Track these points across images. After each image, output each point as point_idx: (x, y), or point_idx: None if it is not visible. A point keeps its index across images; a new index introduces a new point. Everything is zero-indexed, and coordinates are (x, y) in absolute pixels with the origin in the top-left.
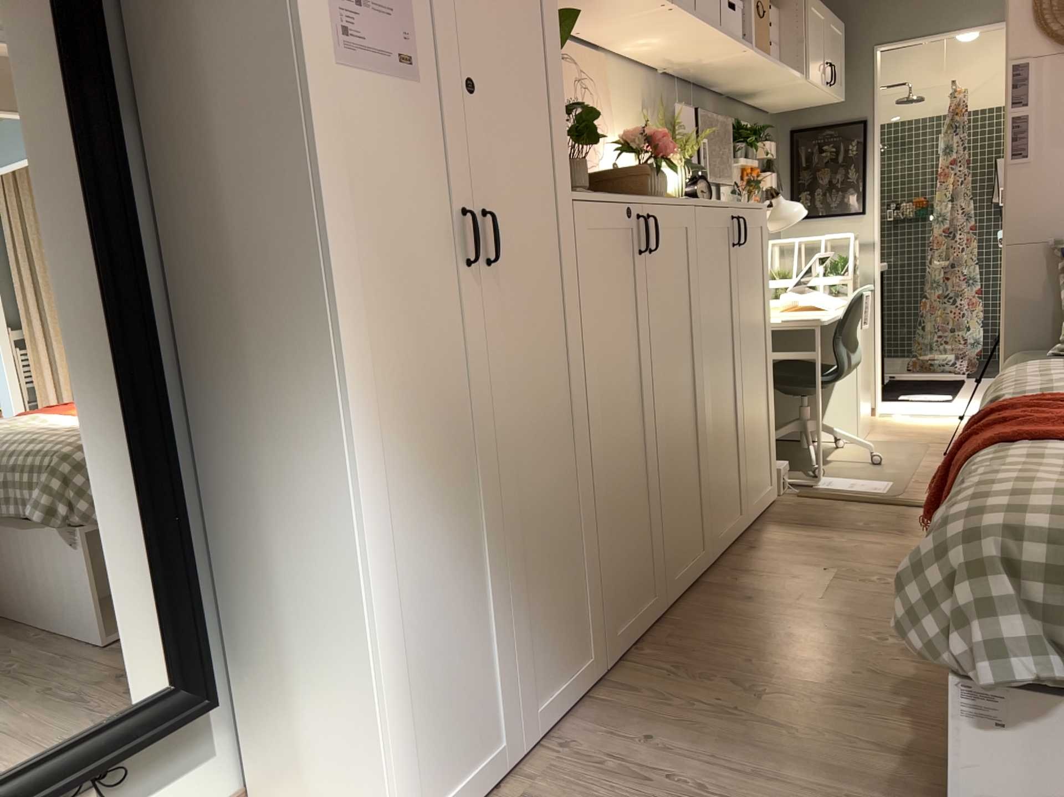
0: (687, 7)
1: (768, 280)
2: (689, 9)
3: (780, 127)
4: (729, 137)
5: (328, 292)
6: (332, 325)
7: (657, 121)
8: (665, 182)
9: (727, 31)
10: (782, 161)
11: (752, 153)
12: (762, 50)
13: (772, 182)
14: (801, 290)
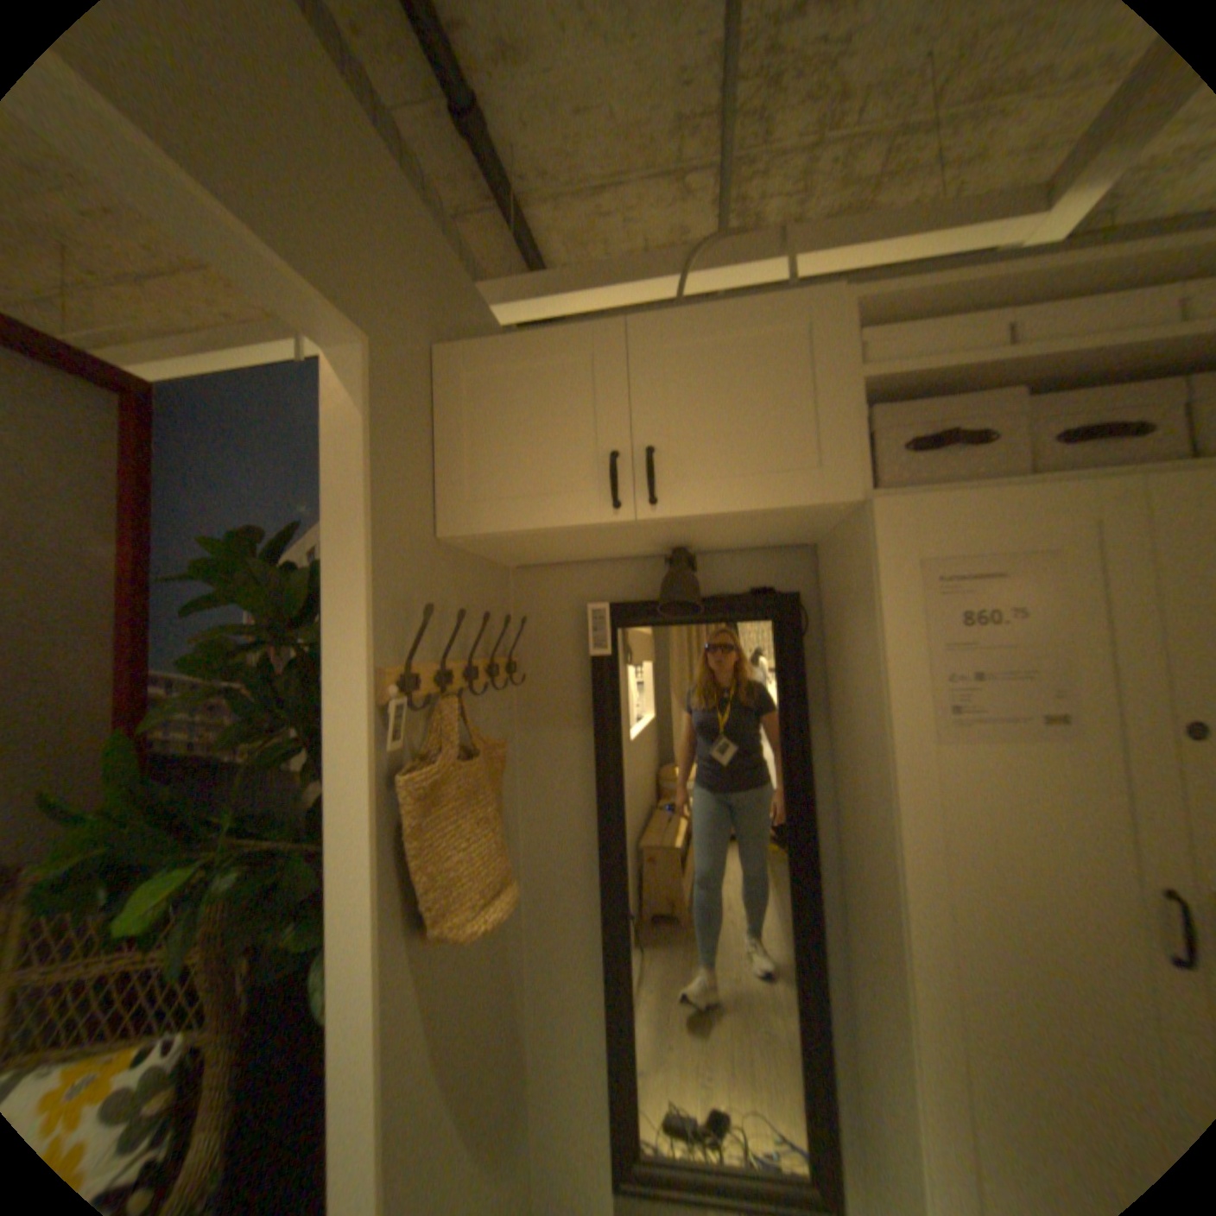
0: None
1: None
2: None
3: None
4: None
5: (916, 973)
6: (919, 1007)
7: None
8: None
9: None
10: None
11: None
12: None
13: None
14: None
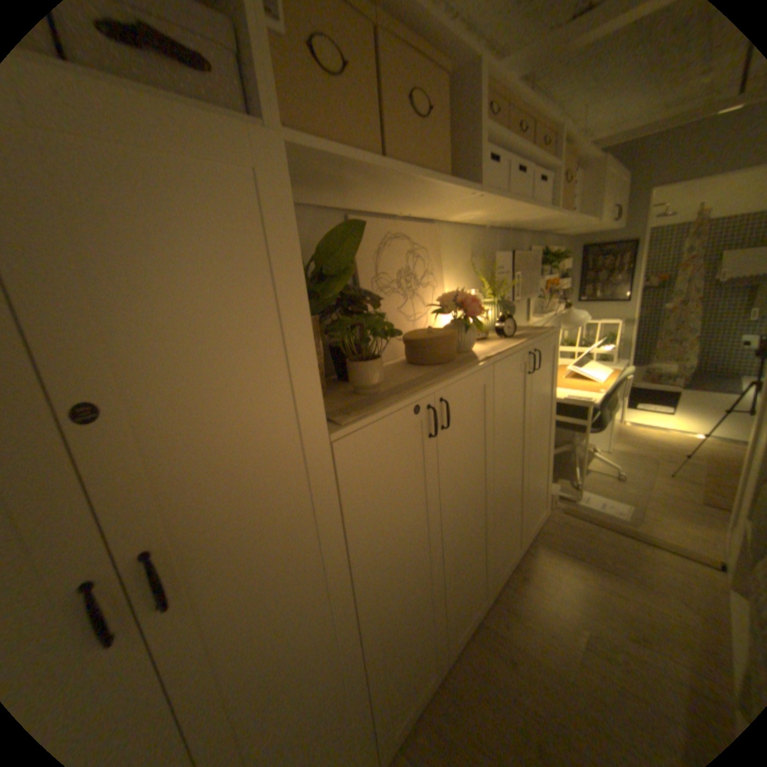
0: (498, 190)
1: (556, 380)
2: (501, 190)
3: (577, 242)
4: (539, 261)
5: None
6: None
7: (482, 264)
8: (473, 335)
9: (538, 201)
10: (575, 264)
11: (555, 266)
12: (567, 207)
13: (567, 282)
14: (580, 362)
